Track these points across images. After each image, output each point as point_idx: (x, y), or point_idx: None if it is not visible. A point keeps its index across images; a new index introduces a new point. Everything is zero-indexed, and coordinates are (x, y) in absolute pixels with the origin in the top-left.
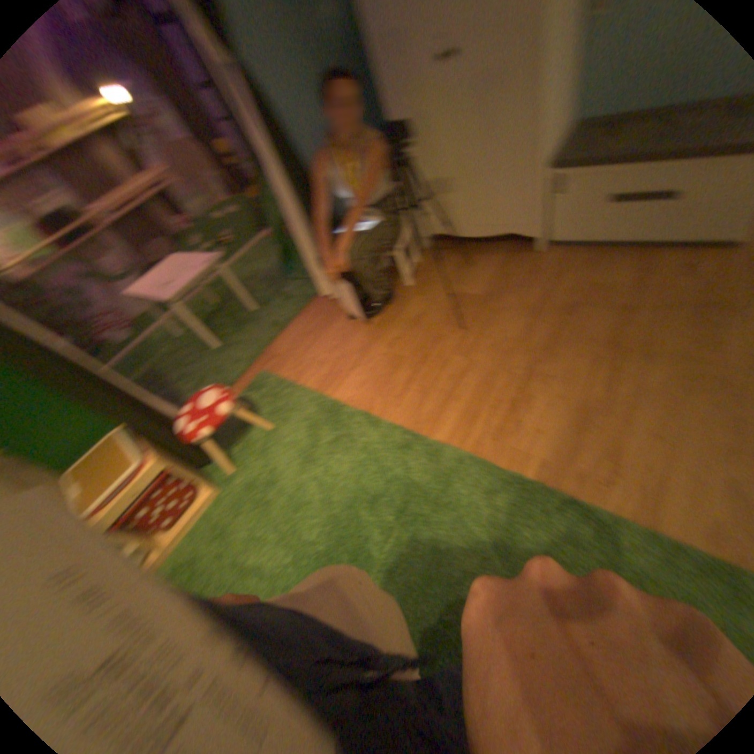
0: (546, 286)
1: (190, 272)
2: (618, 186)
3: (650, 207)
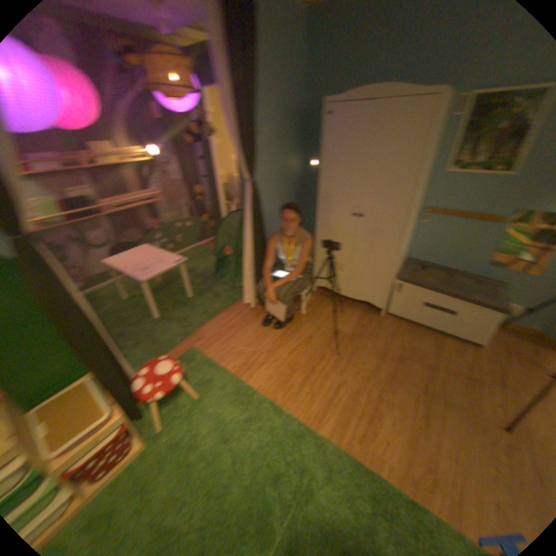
0: (386, 342)
1: (159, 266)
2: (428, 300)
3: (442, 315)
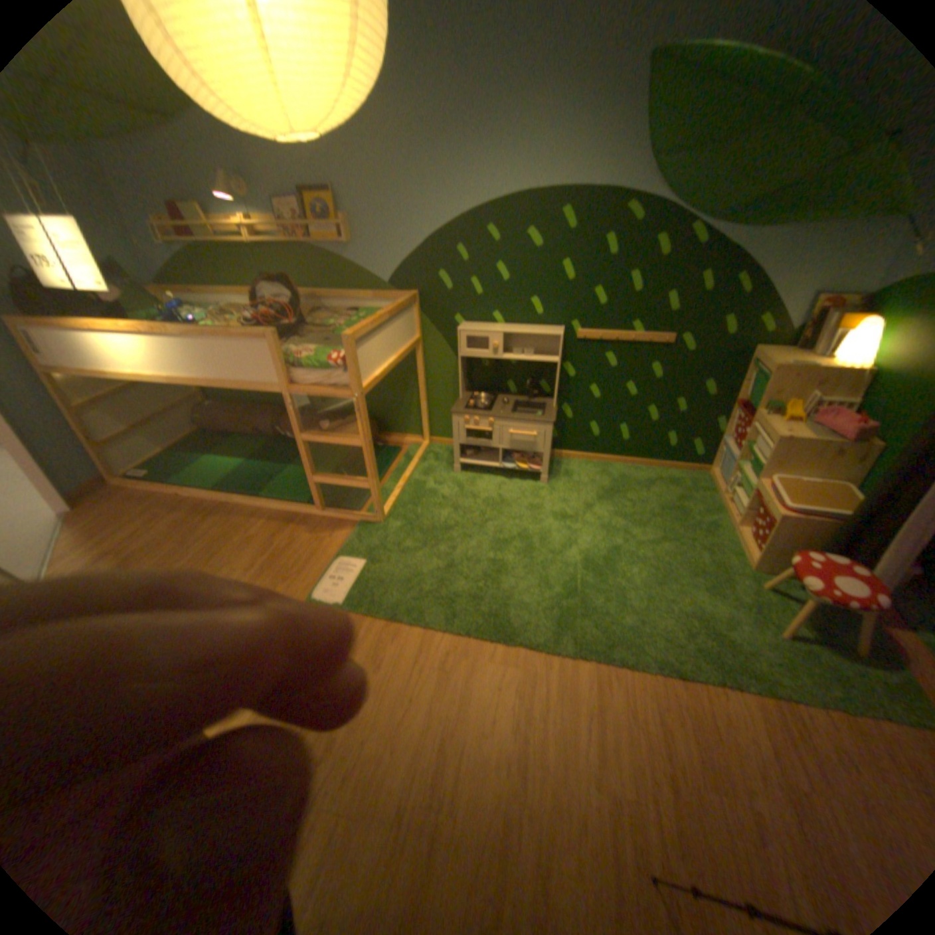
0: None
1: None
2: None
3: None
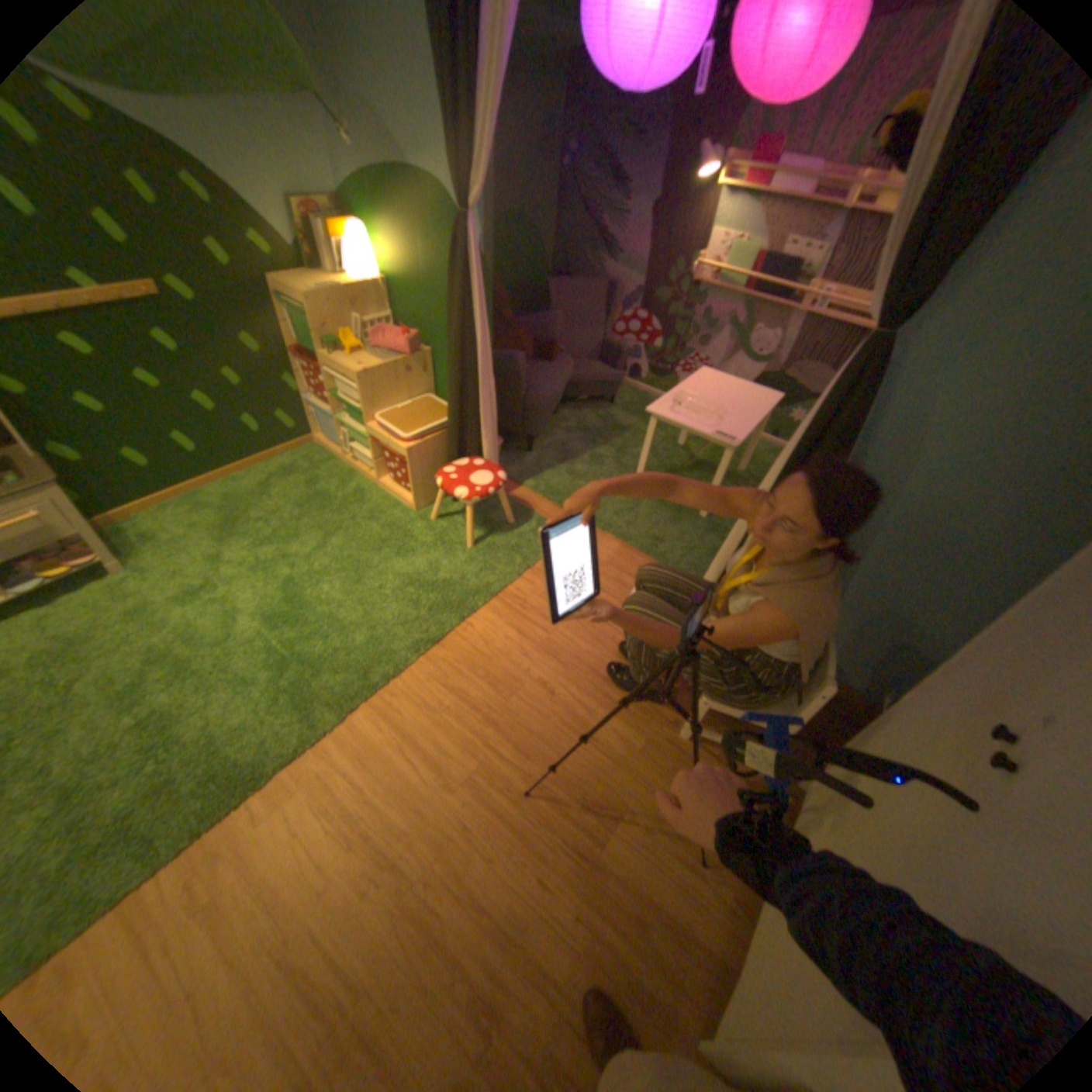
0: (567, 1000)
1: (696, 420)
2: None
3: None
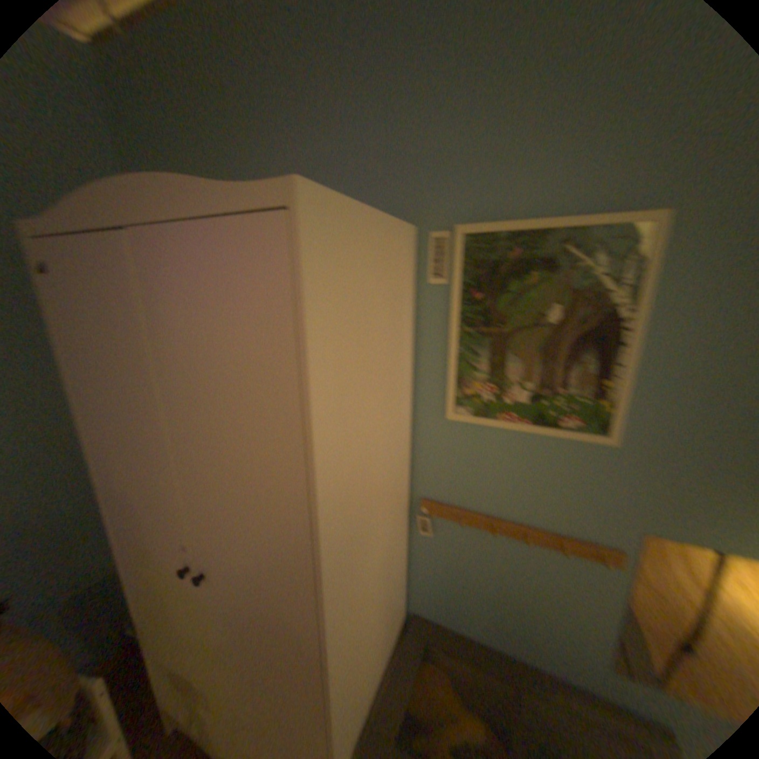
0: None
1: None
2: None
3: None
